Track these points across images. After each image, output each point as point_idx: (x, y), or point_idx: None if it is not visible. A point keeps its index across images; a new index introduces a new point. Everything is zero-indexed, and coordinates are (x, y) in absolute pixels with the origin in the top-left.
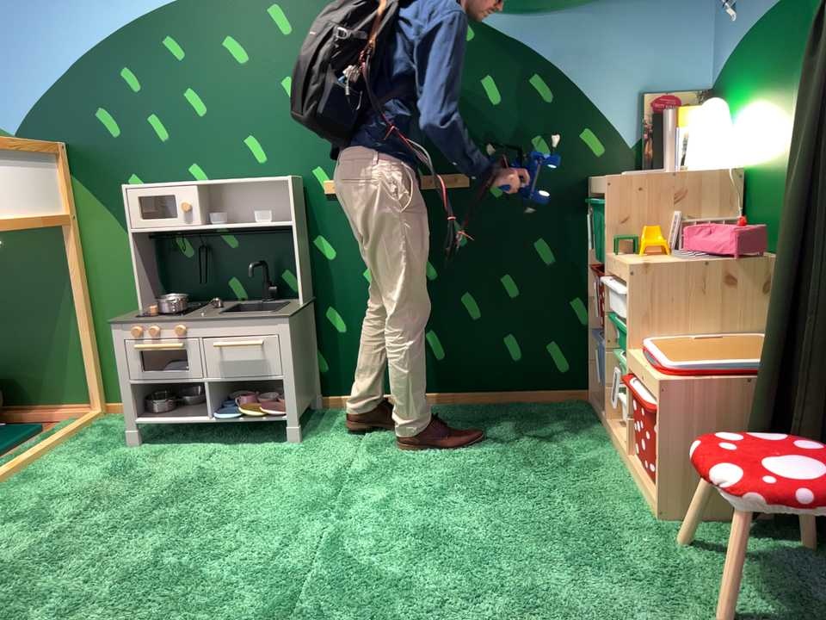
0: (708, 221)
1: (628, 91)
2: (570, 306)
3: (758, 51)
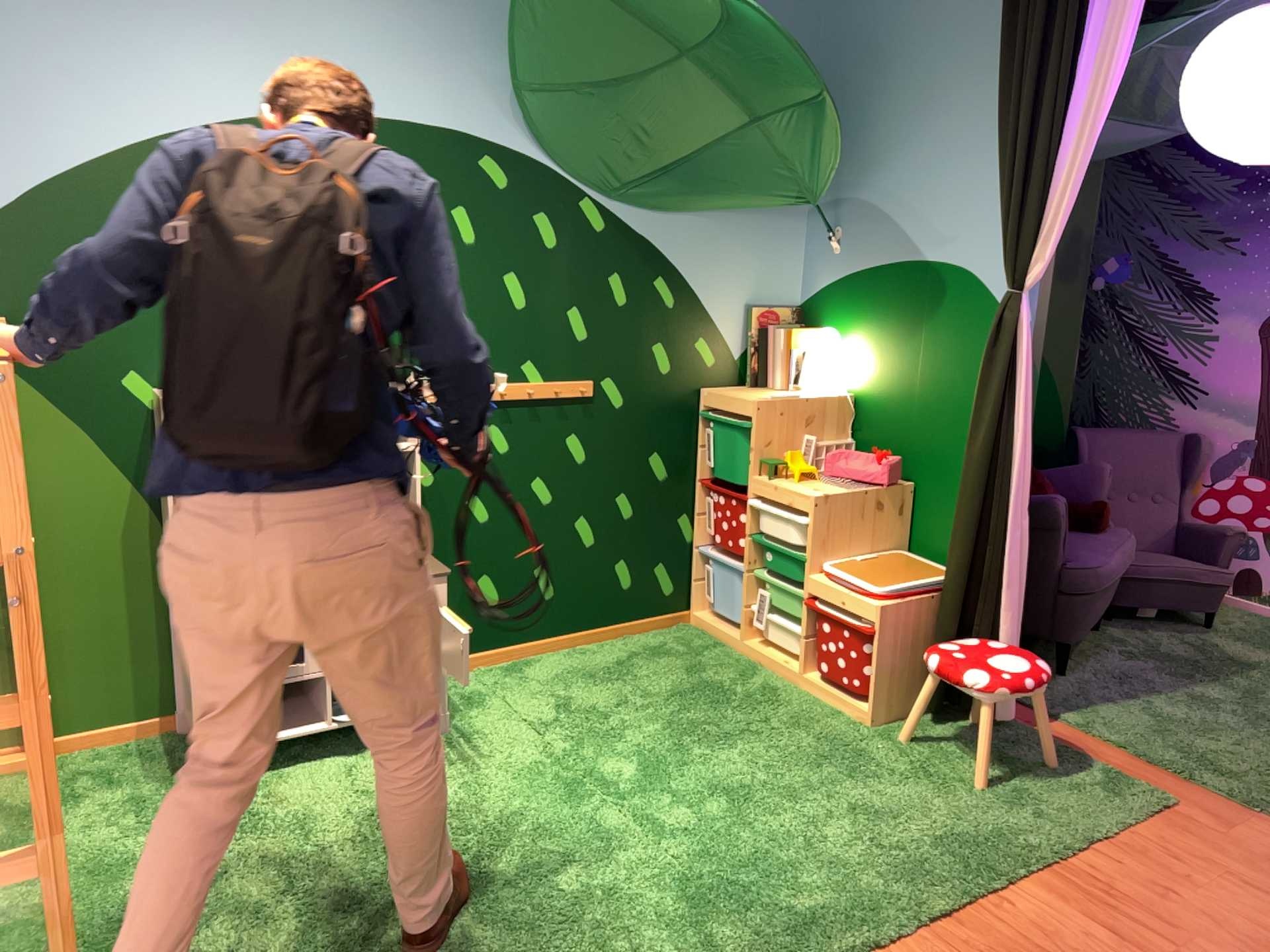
0: (829, 445)
1: (735, 305)
2: (676, 522)
3: (867, 298)
